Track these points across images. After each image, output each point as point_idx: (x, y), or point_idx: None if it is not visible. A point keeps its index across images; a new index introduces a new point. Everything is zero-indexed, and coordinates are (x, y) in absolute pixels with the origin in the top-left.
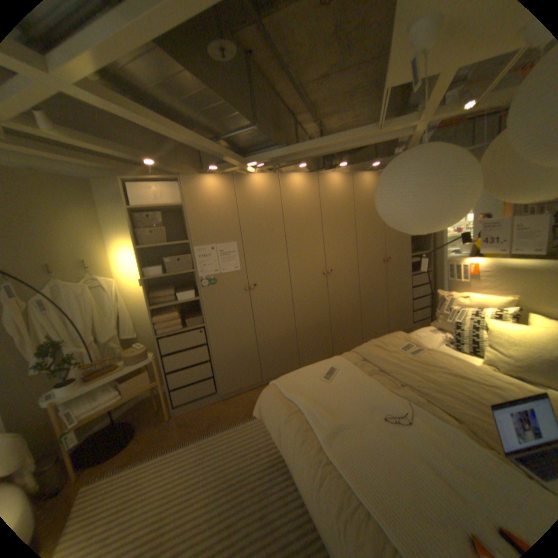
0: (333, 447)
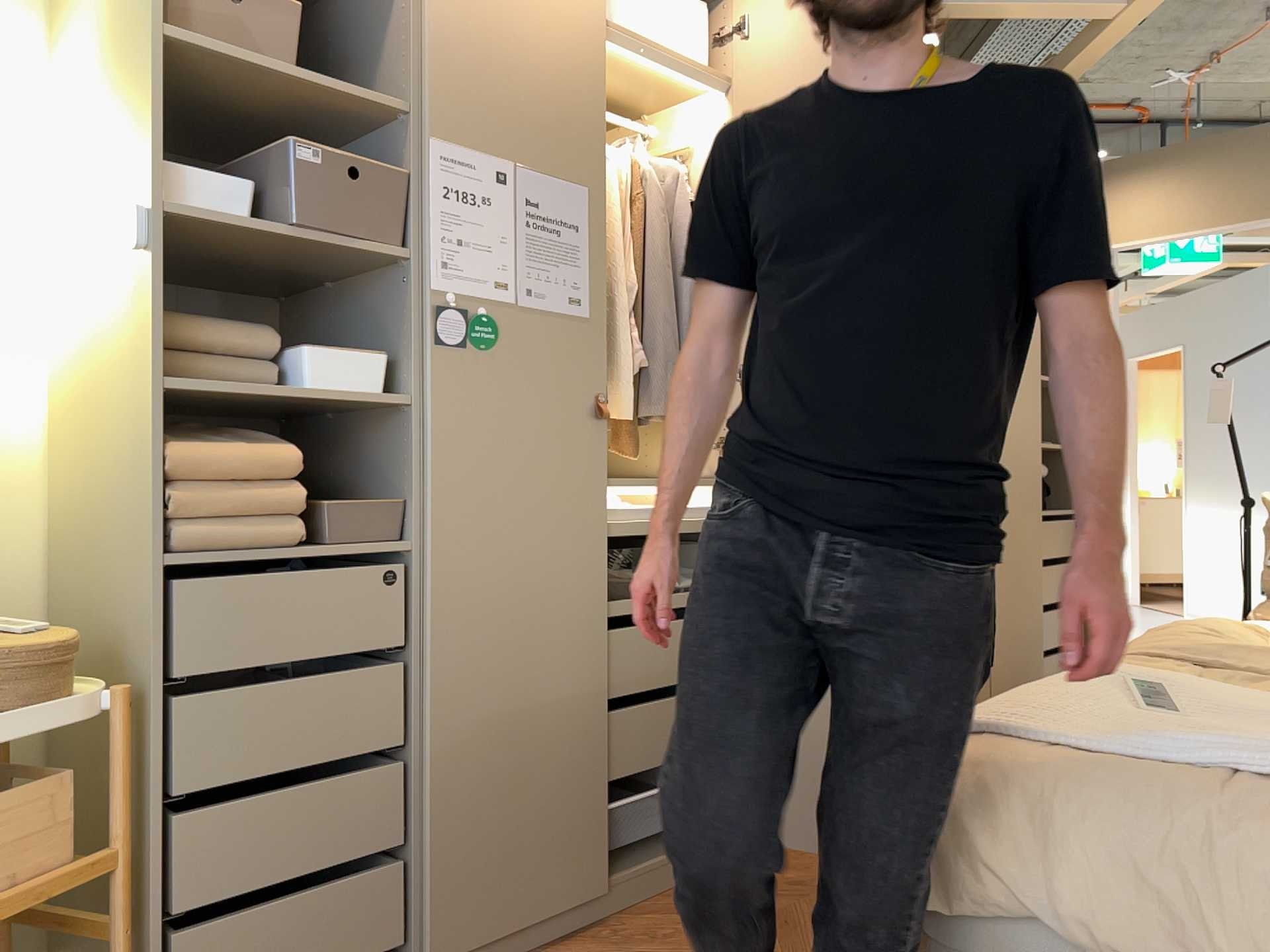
0: None
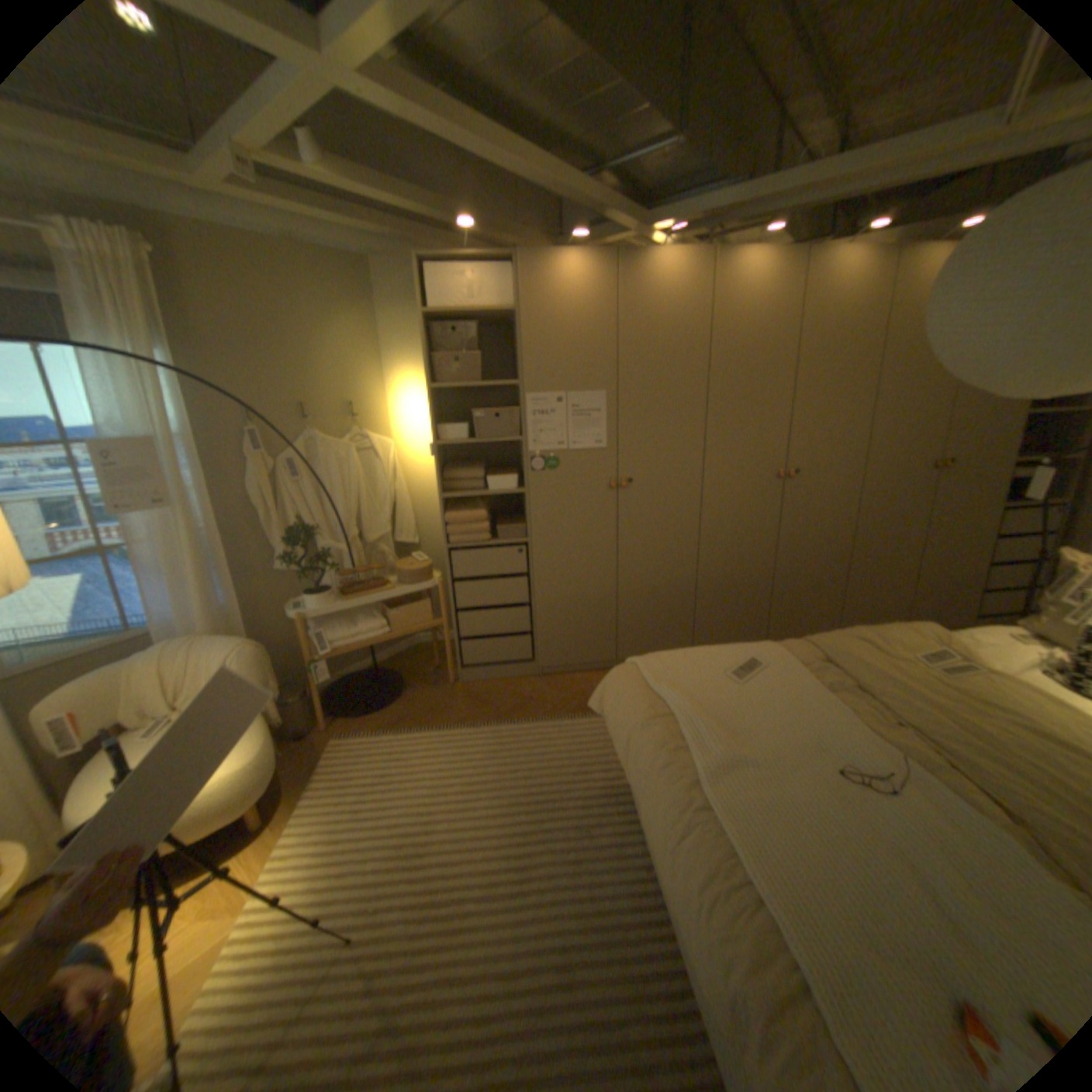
0: (720, 787)
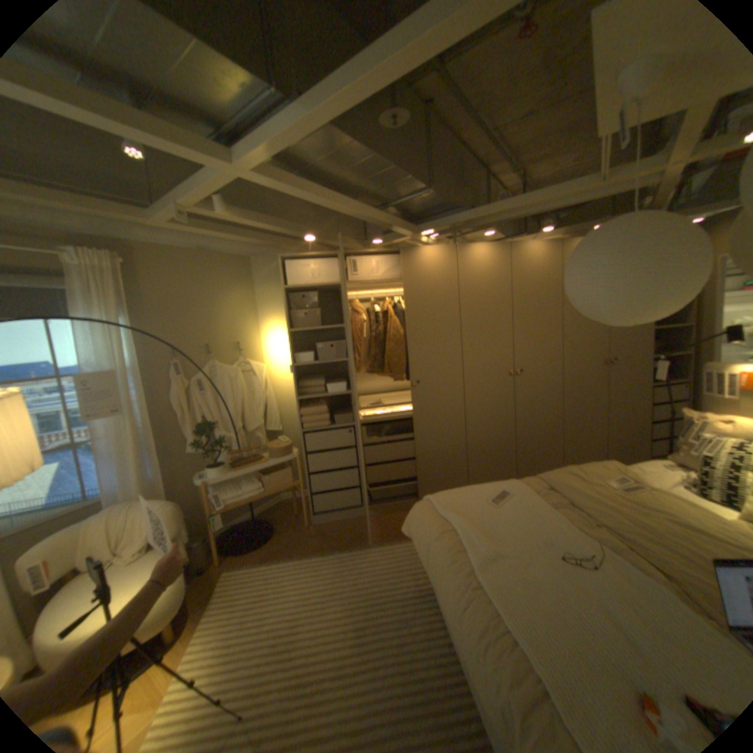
0: (487, 574)
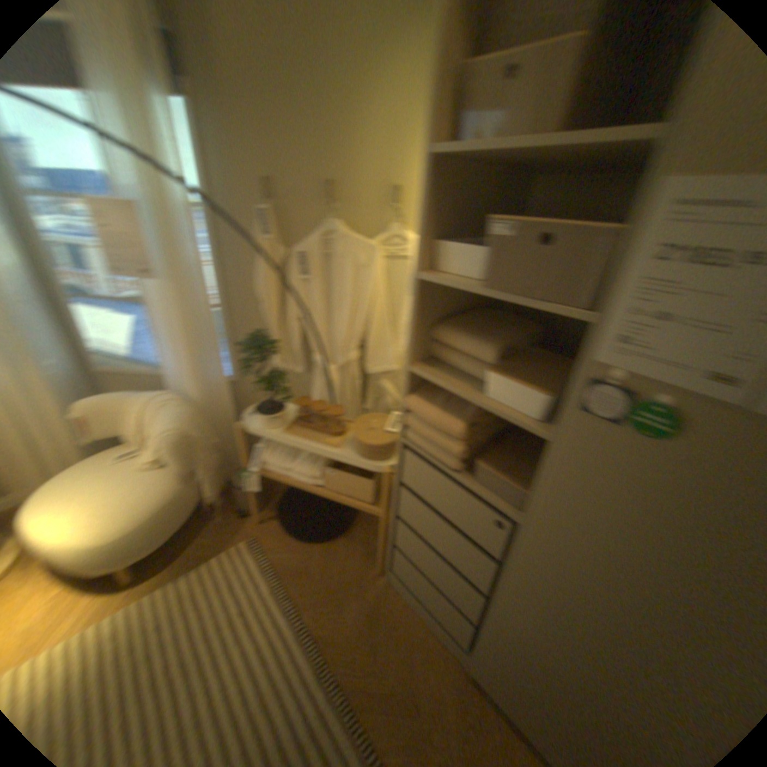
0: None
